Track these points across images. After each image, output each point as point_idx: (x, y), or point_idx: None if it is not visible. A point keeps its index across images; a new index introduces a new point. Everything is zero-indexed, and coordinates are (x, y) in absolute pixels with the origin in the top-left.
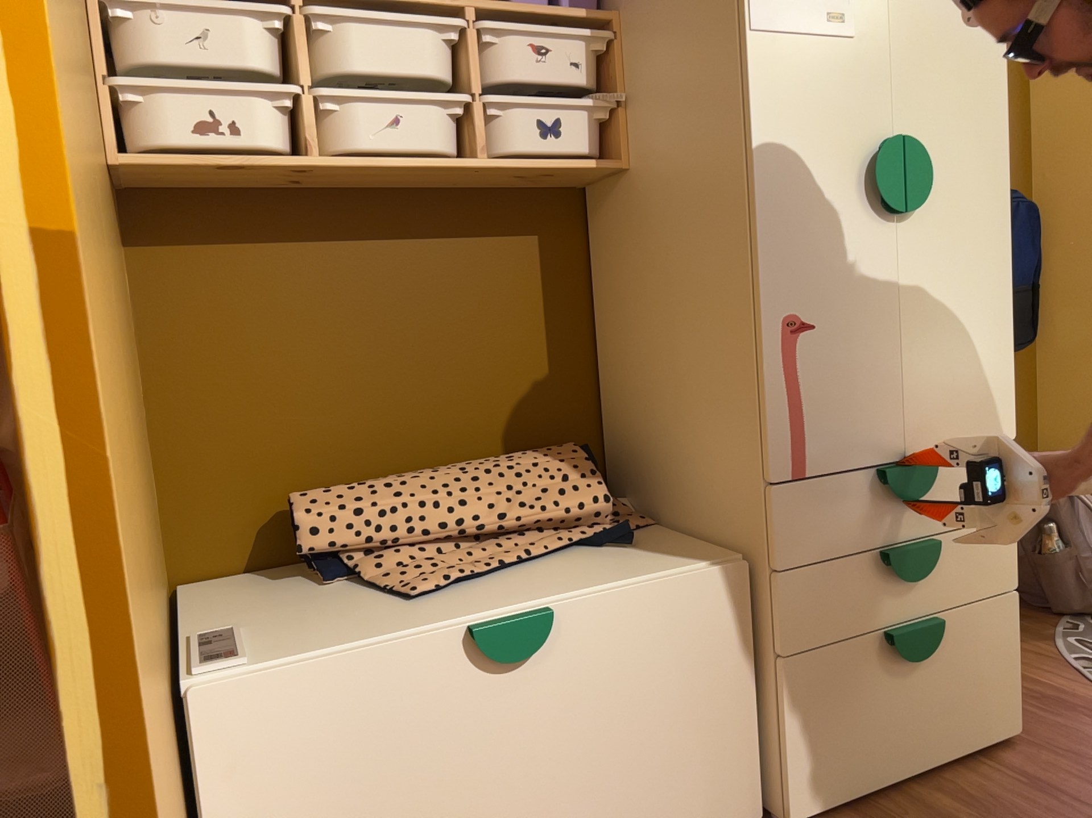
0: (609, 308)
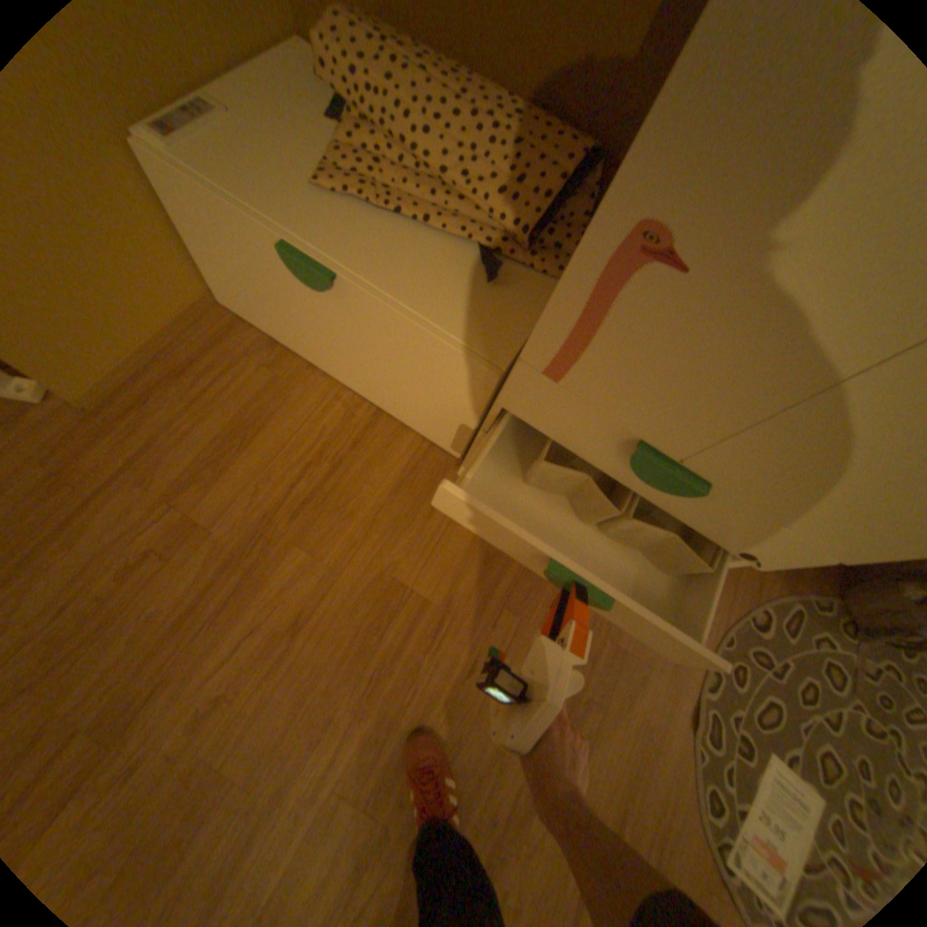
0: None
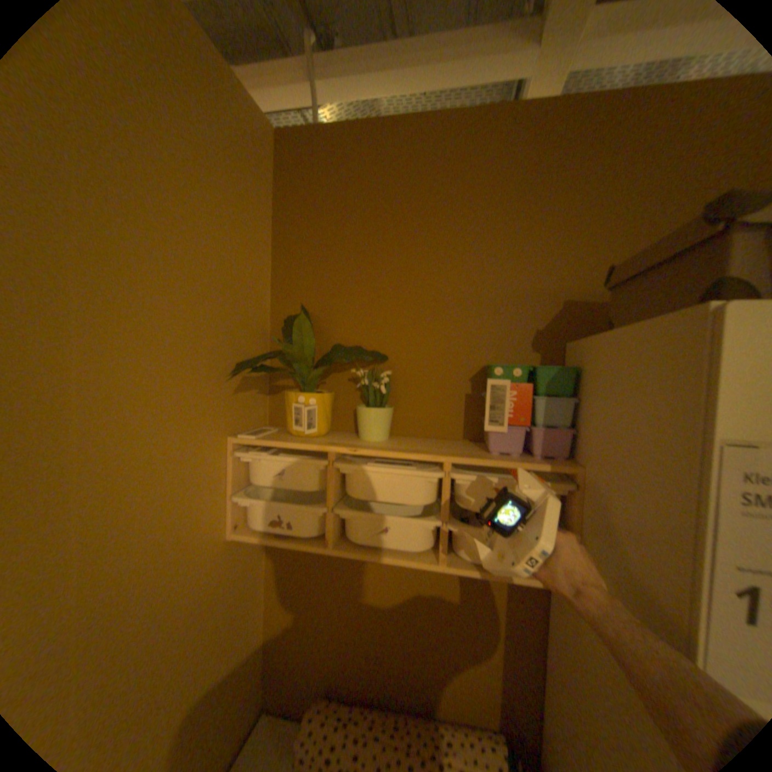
0: (556, 655)
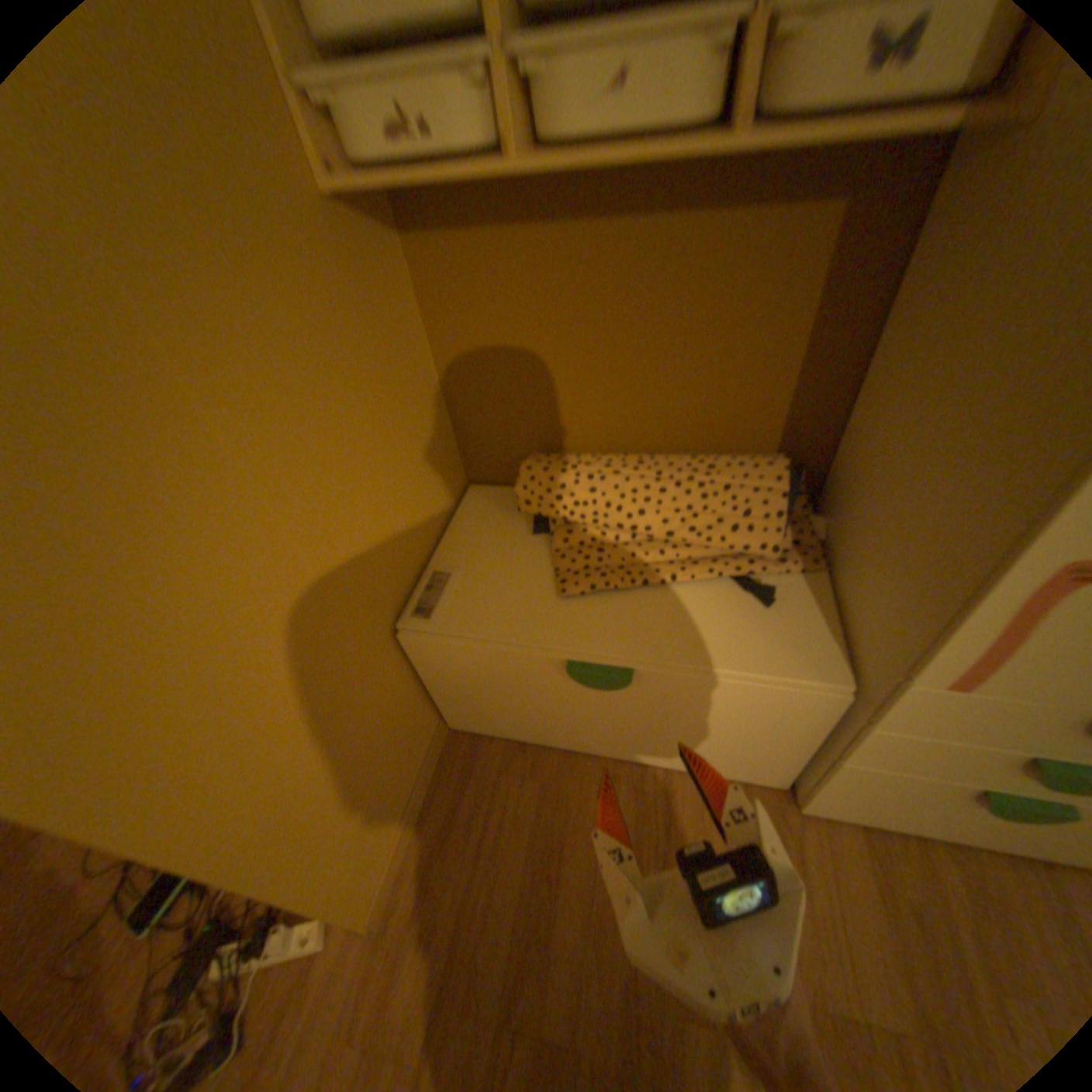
0: (900, 322)
